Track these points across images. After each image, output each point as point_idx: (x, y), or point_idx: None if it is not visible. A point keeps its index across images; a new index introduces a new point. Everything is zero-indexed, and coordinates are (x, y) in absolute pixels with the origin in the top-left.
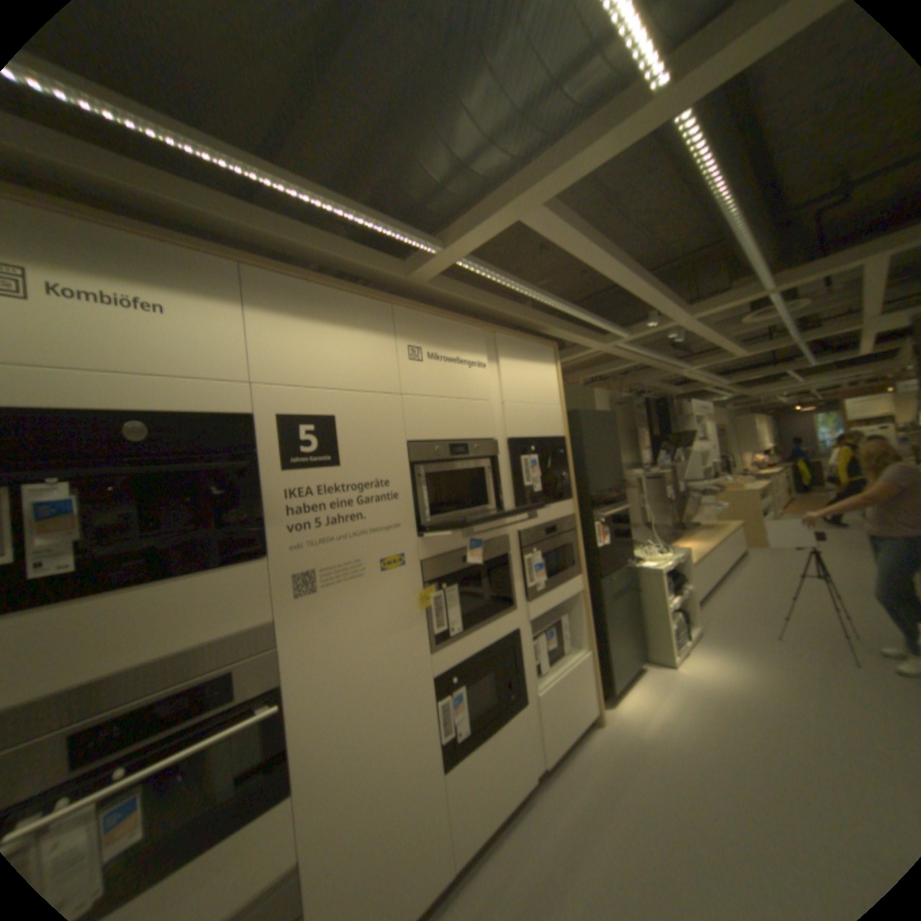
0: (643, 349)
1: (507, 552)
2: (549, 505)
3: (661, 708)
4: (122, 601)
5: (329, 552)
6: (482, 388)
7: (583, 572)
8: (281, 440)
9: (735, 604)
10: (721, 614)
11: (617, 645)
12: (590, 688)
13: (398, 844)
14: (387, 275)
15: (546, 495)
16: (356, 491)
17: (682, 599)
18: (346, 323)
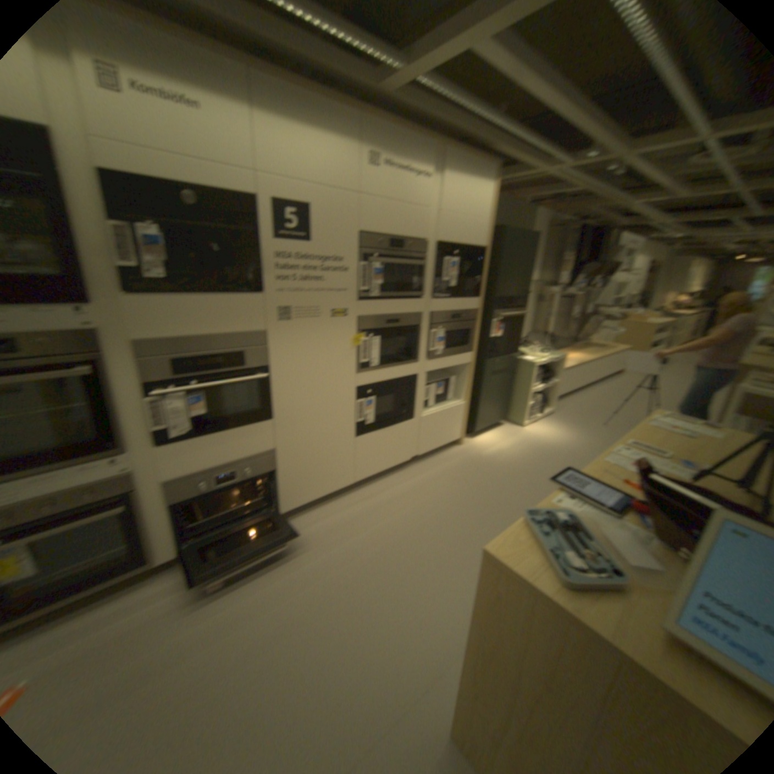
0: (588, 175)
1: (420, 323)
2: (460, 297)
3: (502, 442)
4: (192, 298)
5: (302, 296)
6: (426, 195)
7: (474, 350)
8: (276, 215)
9: (590, 400)
10: (576, 404)
11: (487, 402)
12: (459, 420)
13: (328, 457)
14: (363, 80)
15: (460, 290)
16: (322, 260)
17: (546, 385)
18: (326, 126)
